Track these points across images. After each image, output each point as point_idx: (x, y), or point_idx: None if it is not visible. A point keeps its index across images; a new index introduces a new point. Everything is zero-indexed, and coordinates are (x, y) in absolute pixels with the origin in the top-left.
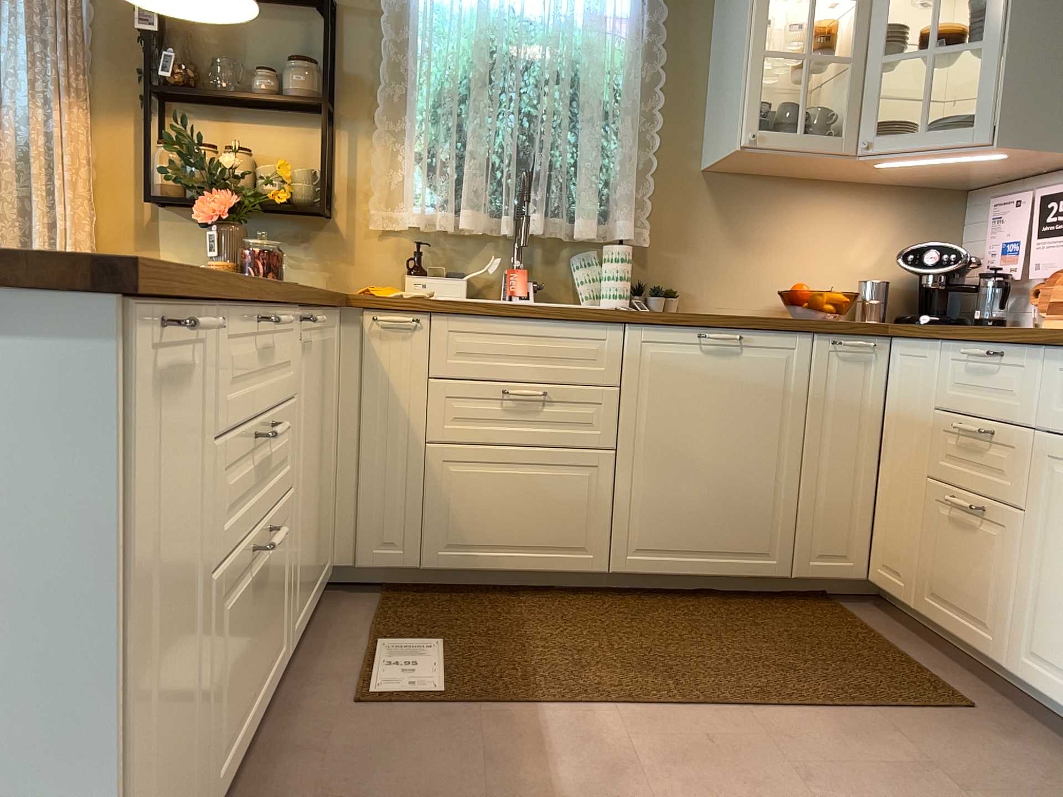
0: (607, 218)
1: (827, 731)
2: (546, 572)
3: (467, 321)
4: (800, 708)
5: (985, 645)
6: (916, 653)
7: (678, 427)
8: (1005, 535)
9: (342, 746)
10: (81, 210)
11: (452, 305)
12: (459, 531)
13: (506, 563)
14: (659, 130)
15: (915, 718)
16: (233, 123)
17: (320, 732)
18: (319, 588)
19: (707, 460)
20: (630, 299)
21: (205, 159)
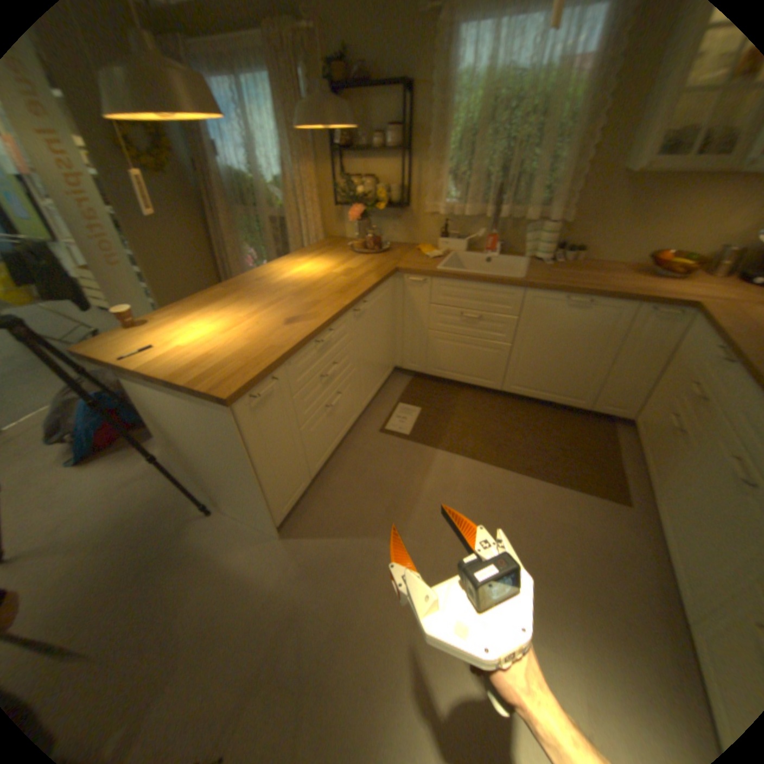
0: (551, 203)
1: (547, 495)
2: (474, 384)
3: (448, 281)
4: (543, 481)
5: (655, 484)
6: (632, 466)
7: (545, 339)
8: (685, 449)
9: (370, 448)
10: (314, 208)
11: (441, 274)
12: (440, 363)
13: (458, 378)
14: (600, 140)
15: (595, 502)
16: (367, 159)
17: (366, 440)
18: (383, 381)
19: (557, 355)
20: (552, 254)
21: (352, 188)
